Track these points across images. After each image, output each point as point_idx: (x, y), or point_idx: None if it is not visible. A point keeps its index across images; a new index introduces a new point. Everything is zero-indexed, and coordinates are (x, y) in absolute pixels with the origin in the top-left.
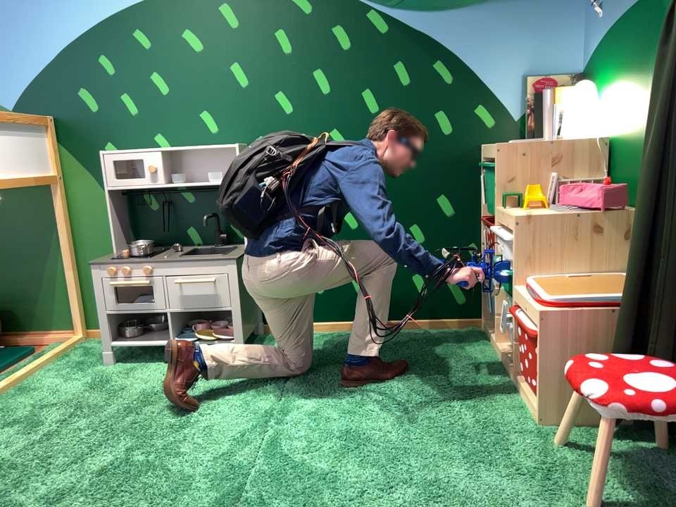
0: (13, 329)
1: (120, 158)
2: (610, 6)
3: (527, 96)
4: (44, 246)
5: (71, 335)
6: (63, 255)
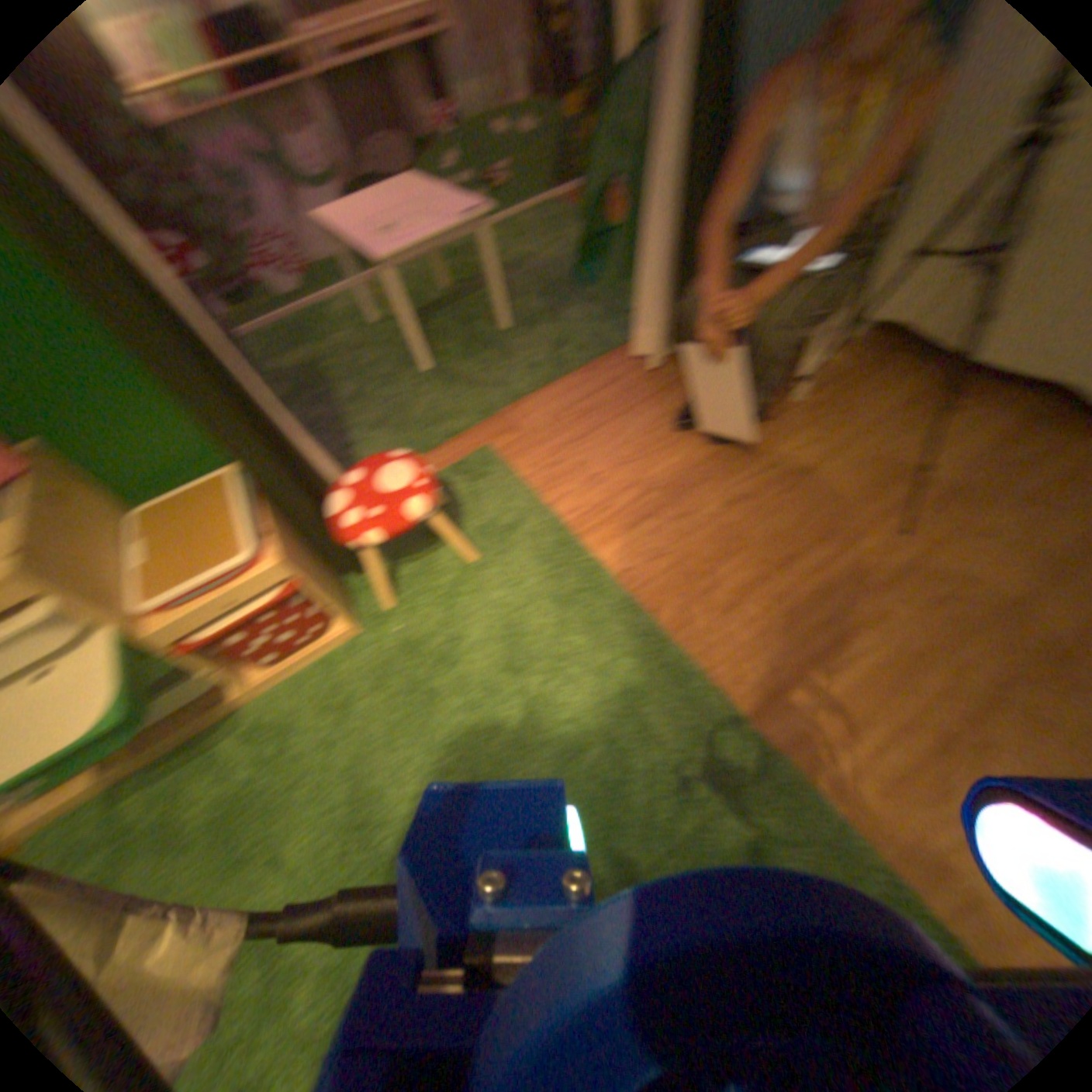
0: None
1: None
2: None
3: None
4: None
5: None
6: None
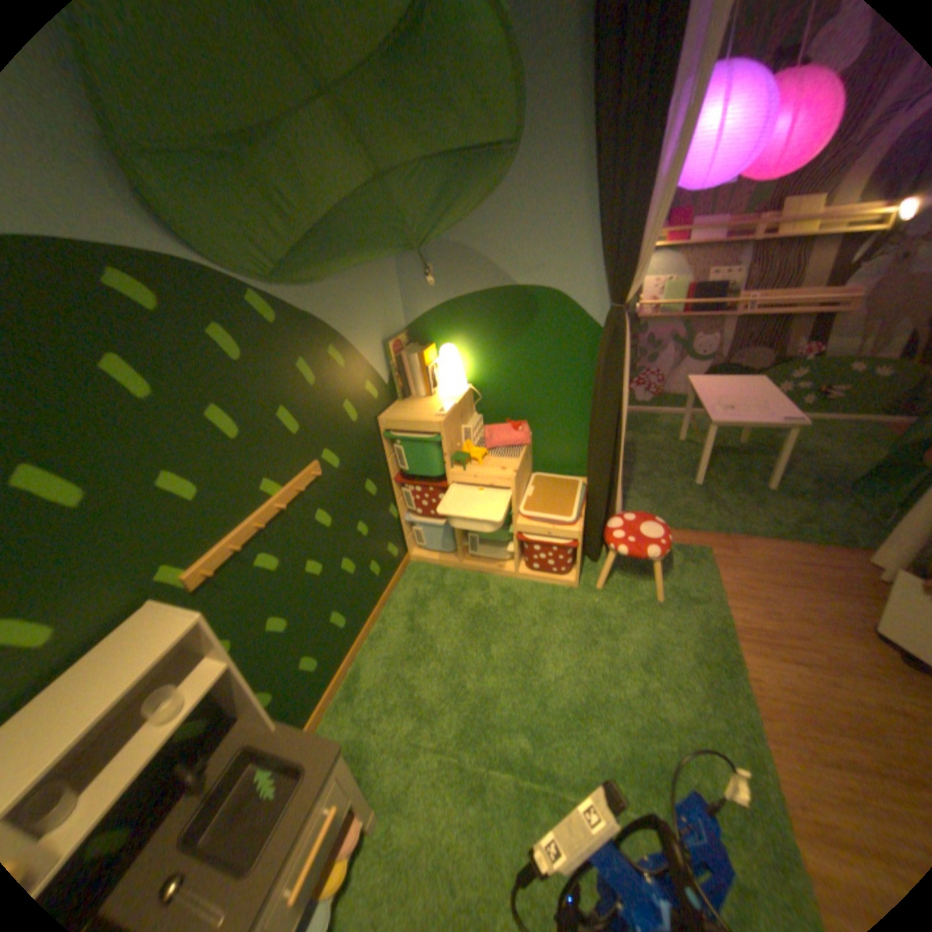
0: None
1: None
2: (449, 281)
3: (393, 361)
4: None
5: None
6: None
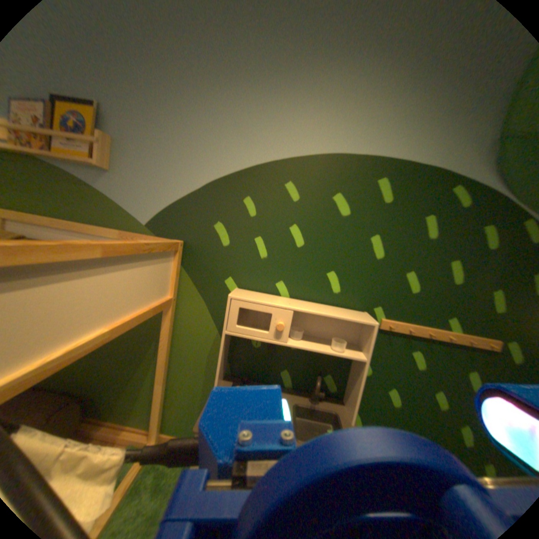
0: (91, 414)
1: (247, 305)
2: None
3: None
4: (140, 351)
5: (144, 438)
6: (156, 362)
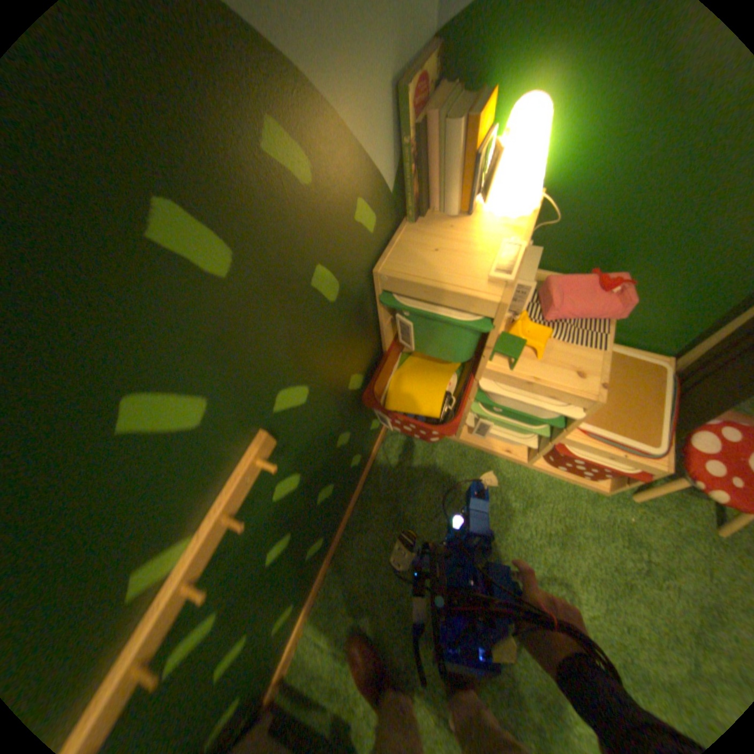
0: None
1: None
2: None
3: (414, 134)
4: None
5: None
6: None
